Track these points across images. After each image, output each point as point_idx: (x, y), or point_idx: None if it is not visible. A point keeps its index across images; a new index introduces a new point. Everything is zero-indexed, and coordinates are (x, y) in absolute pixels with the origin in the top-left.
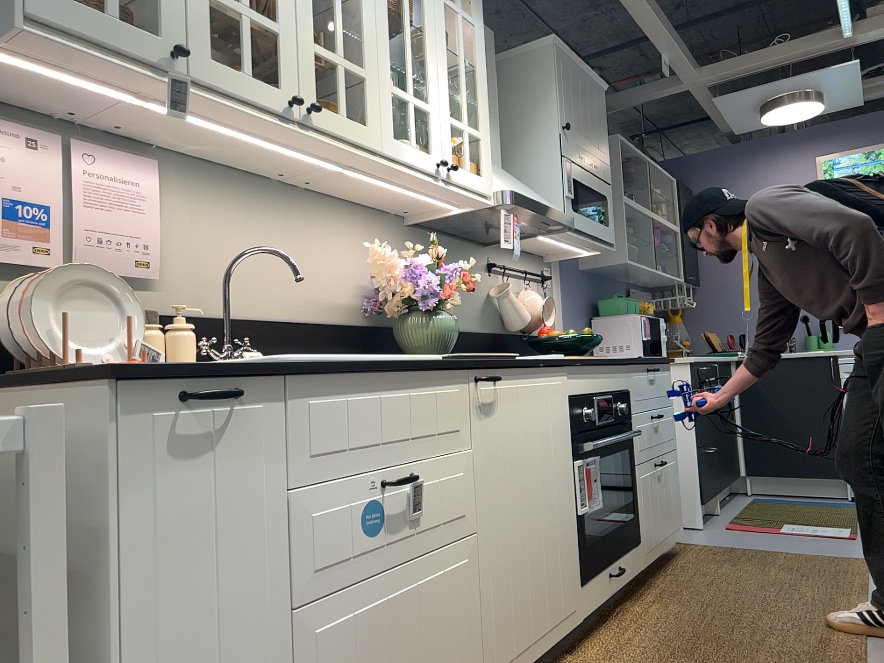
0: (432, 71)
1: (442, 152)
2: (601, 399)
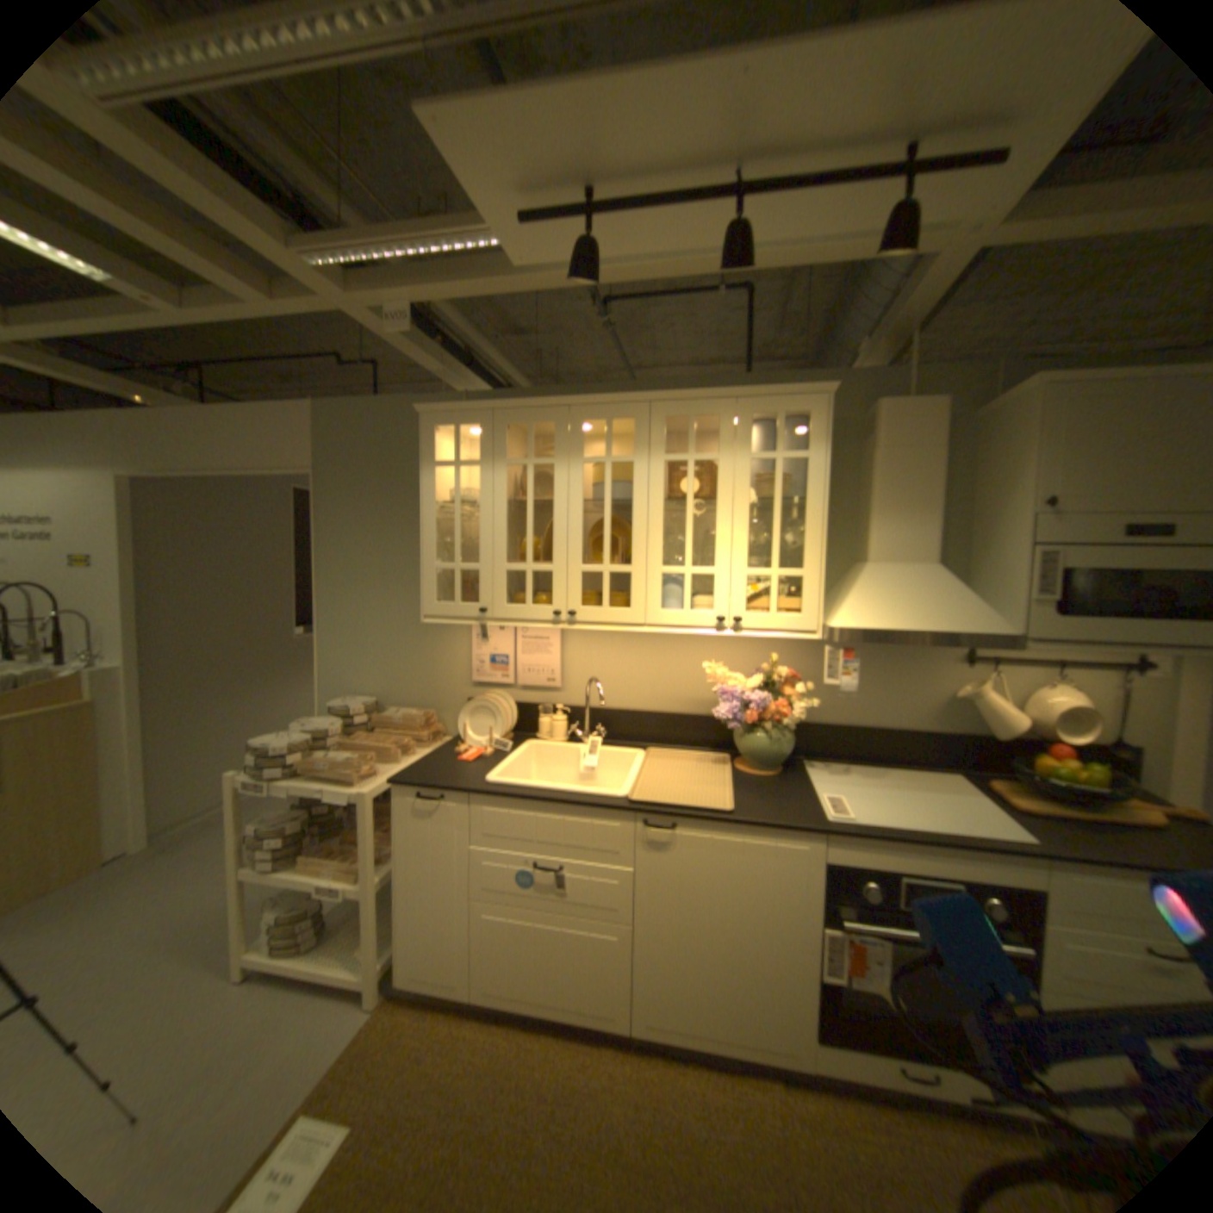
0: (722, 537)
1: (729, 608)
2: (927, 886)
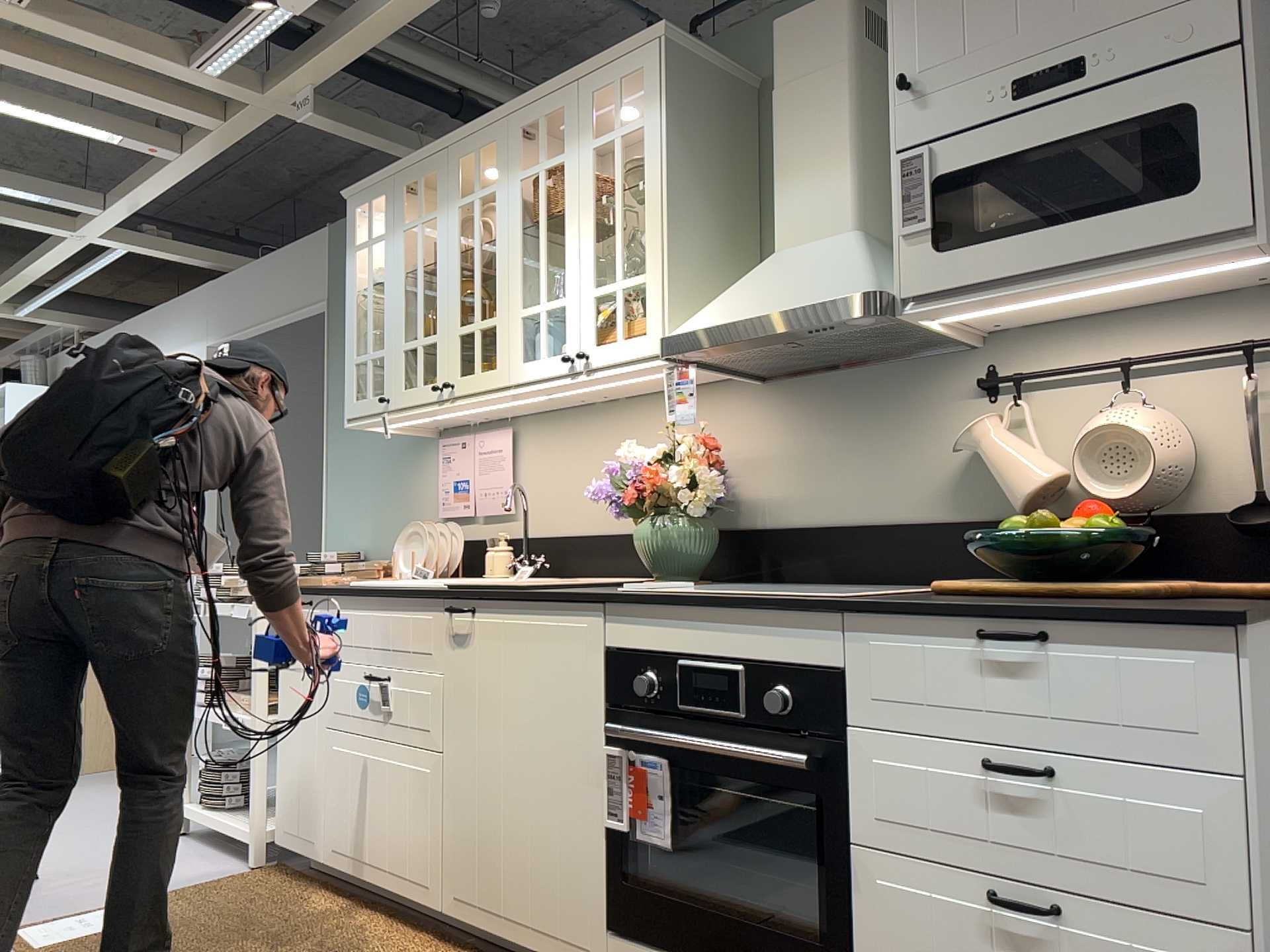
0: (569, 253)
1: (578, 341)
2: (707, 668)
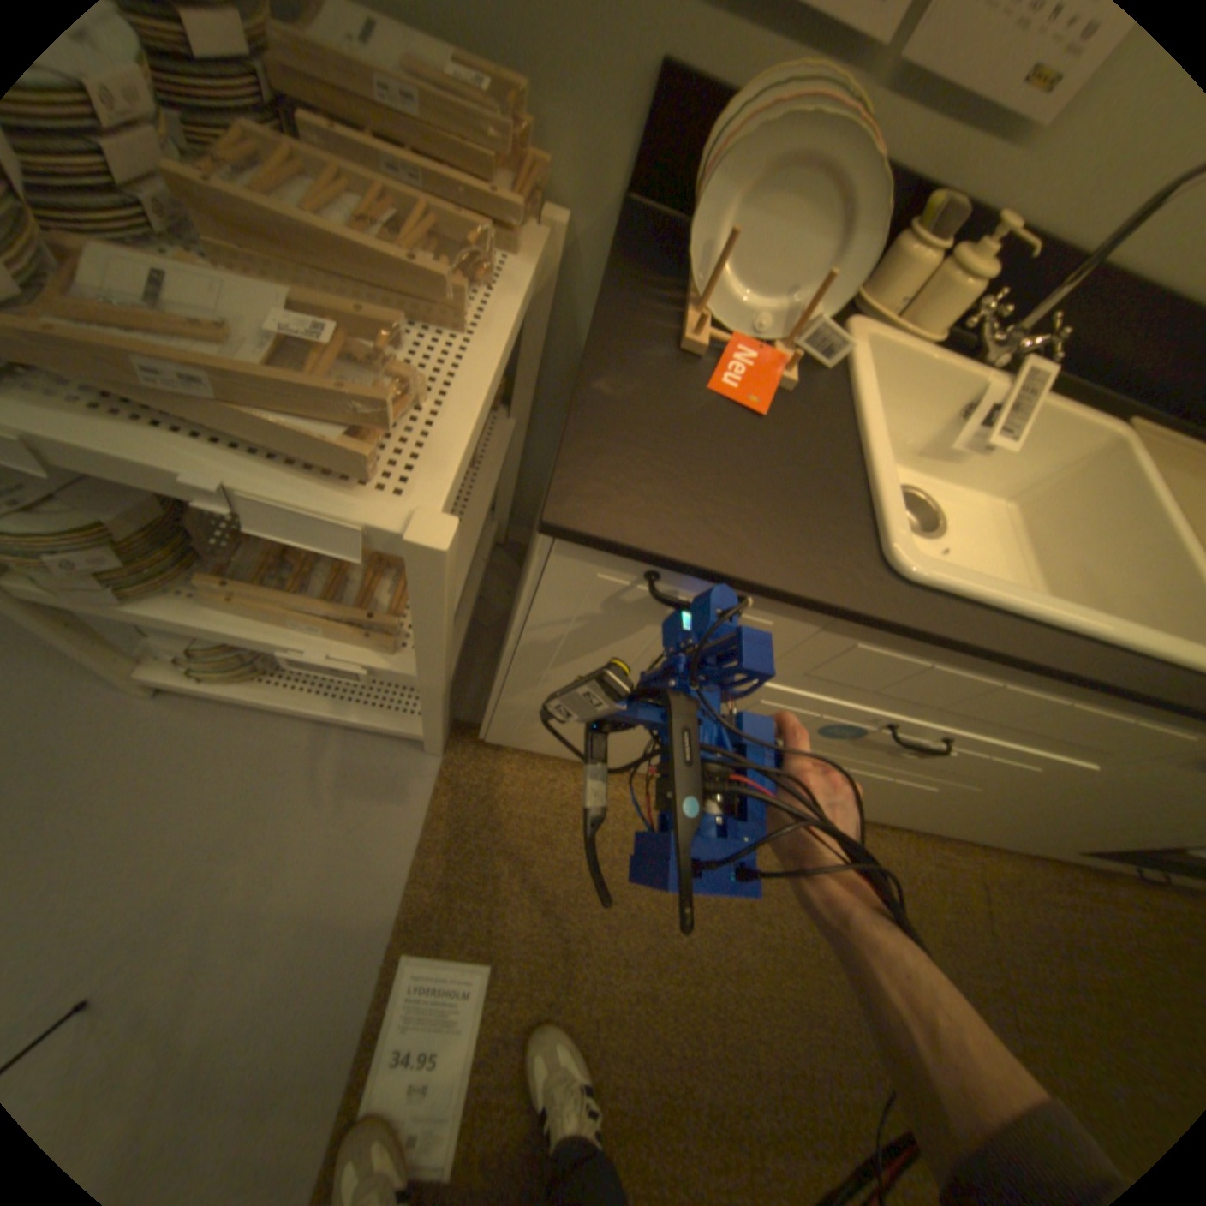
0: None
1: None
2: None
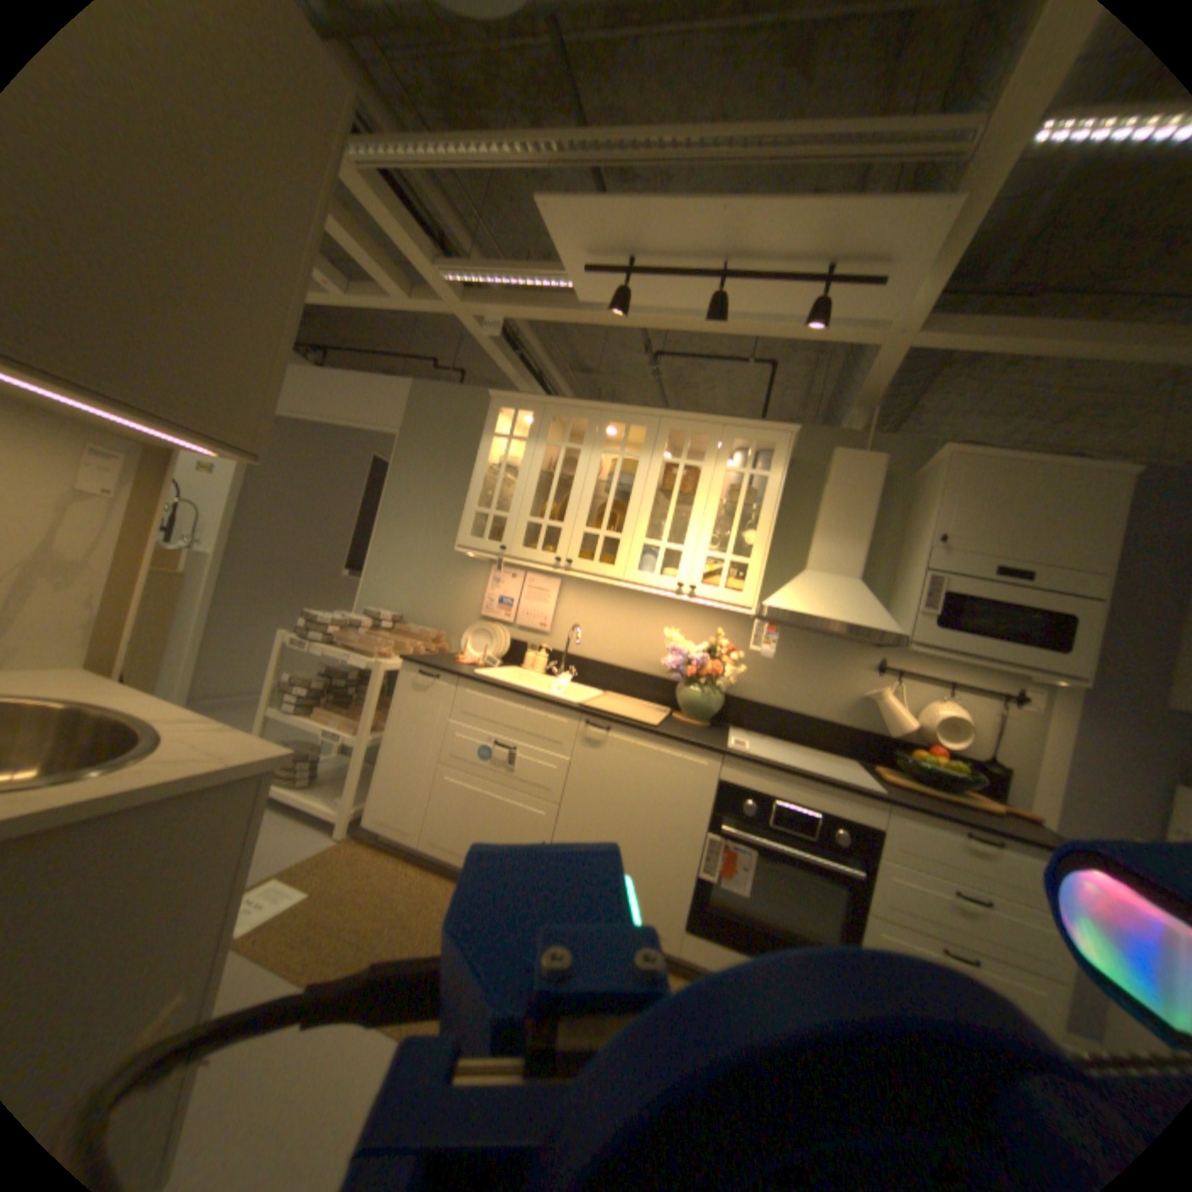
0: (692, 523)
1: (687, 577)
2: (791, 809)
